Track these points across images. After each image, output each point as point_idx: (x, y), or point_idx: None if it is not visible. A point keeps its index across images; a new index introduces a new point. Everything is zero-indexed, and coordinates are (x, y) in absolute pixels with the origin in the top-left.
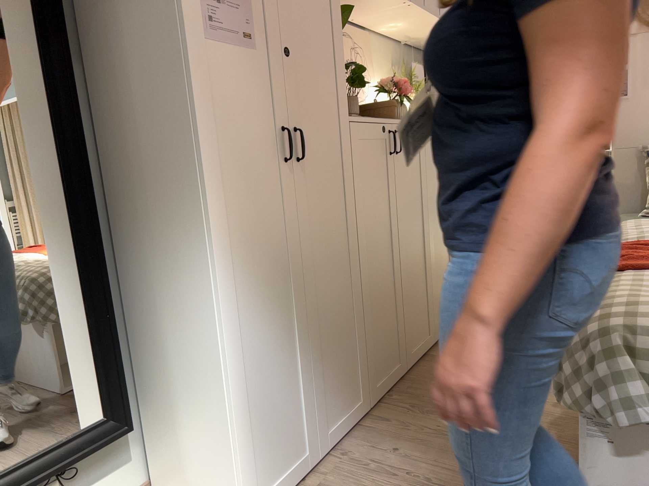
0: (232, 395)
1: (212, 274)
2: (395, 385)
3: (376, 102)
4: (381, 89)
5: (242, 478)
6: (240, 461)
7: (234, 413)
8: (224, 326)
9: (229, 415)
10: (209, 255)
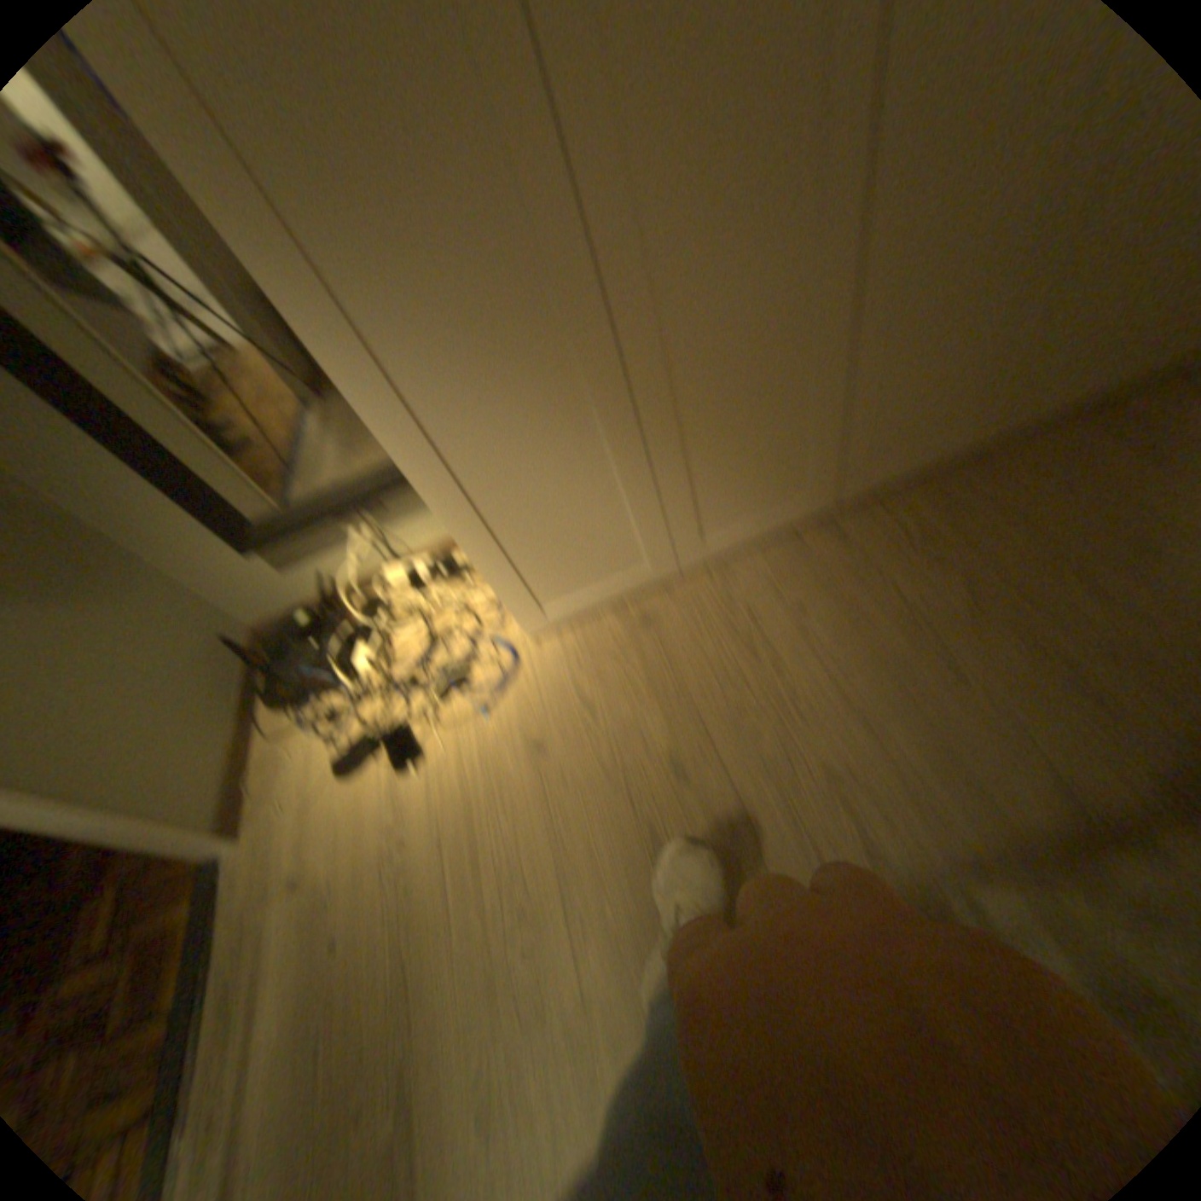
0: (455, 514)
1: (301, 329)
2: (952, 465)
3: None
4: None
5: (513, 594)
6: (503, 581)
7: (468, 532)
8: (387, 420)
9: (458, 536)
10: (271, 288)
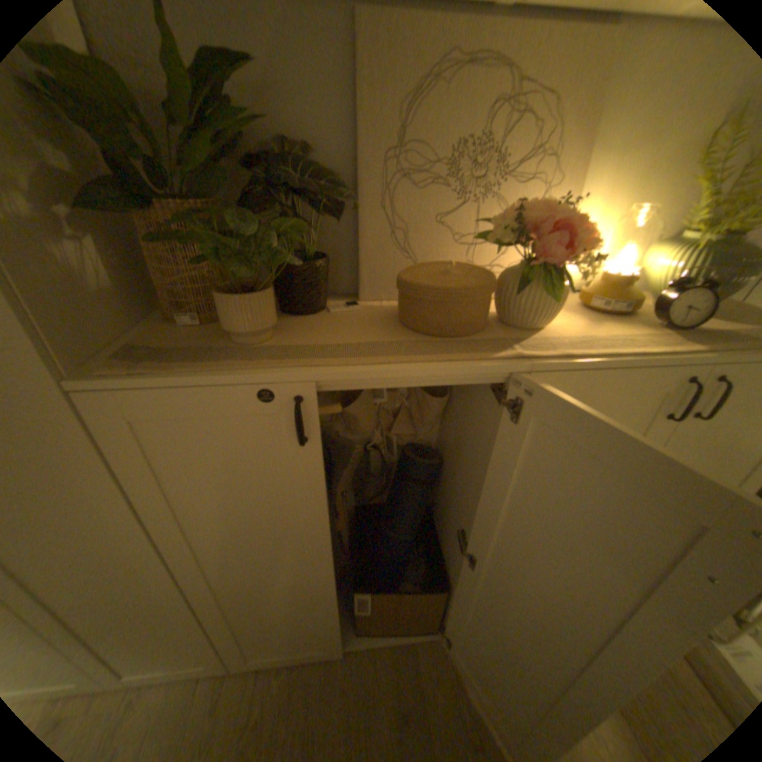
0: None
1: None
2: (309, 662)
3: (414, 280)
4: (491, 235)
5: None
6: None
7: None
8: None
9: None
10: None
